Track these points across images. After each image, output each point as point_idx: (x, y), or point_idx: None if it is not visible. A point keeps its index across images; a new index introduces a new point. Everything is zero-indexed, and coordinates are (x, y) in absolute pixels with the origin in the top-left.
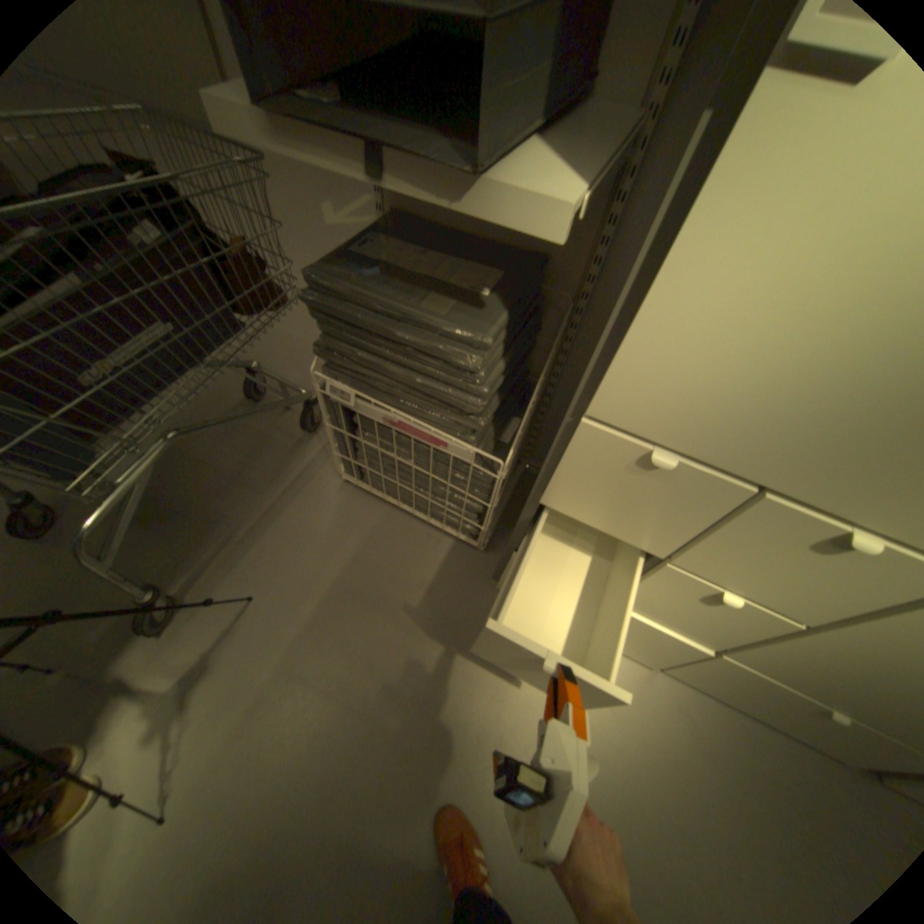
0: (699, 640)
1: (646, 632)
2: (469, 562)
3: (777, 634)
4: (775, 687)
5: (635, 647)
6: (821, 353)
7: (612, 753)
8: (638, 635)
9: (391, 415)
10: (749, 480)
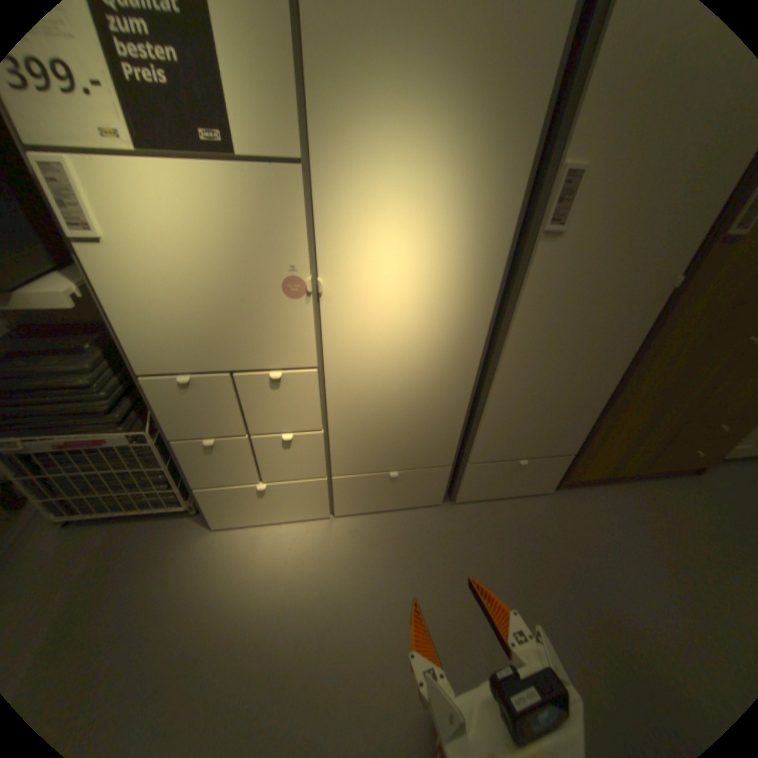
0: (313, 476)
1: (295, 492)
2: (188, 527)
3: (323, 444)
4: (362, 479)
5: (306, 510)
6: (180, 314)
7: (315, 580)
8: (296, 499)
9: (57, 441)
10: (225, 373)
